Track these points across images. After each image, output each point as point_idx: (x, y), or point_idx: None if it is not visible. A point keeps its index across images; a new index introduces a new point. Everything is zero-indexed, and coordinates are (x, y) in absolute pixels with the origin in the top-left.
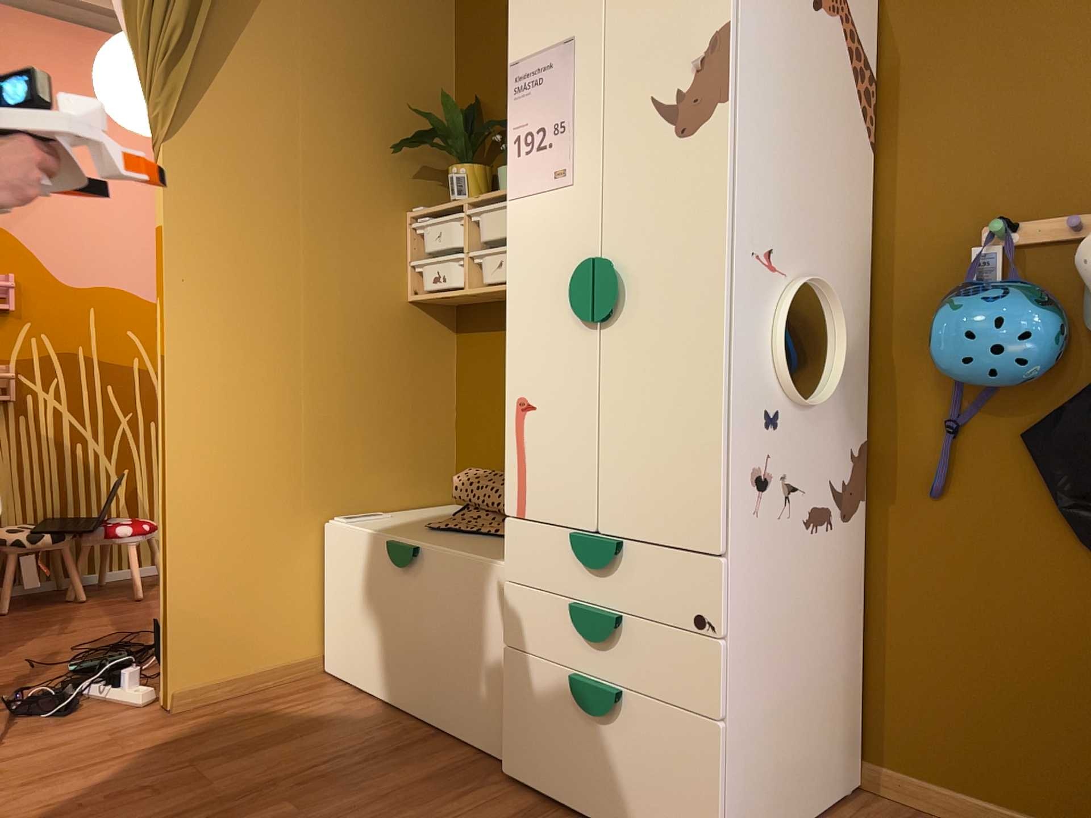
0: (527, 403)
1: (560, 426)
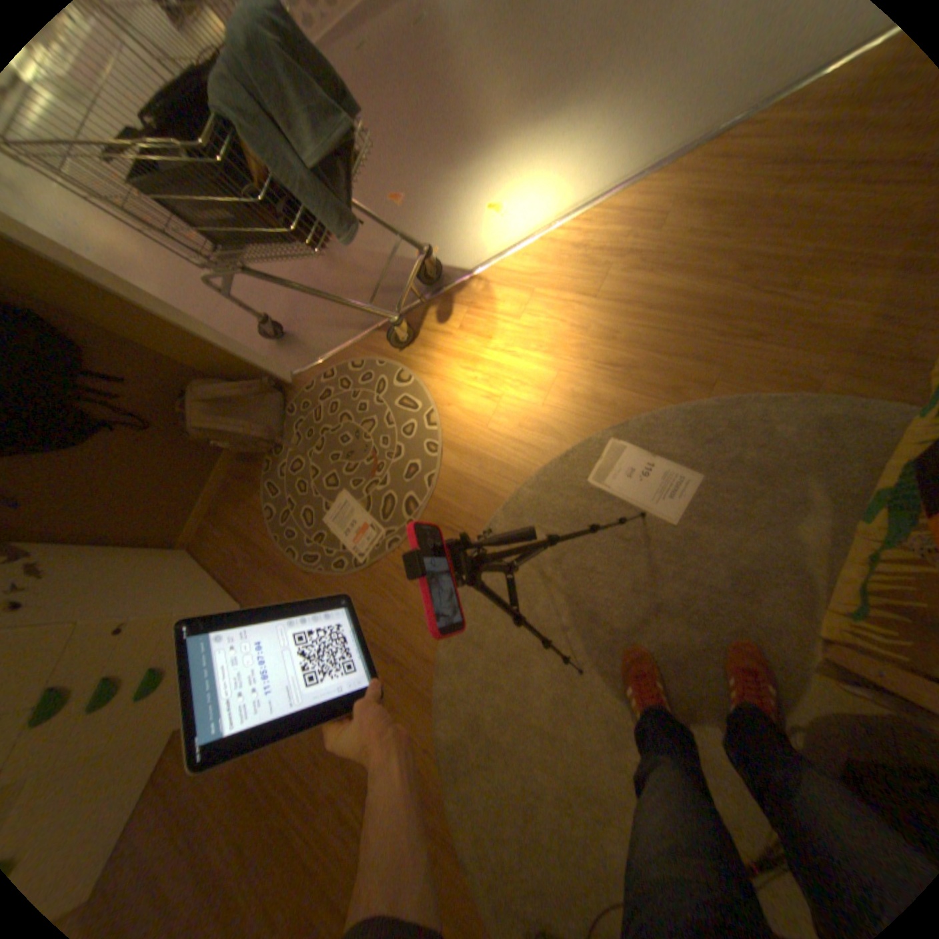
0: None
1: None
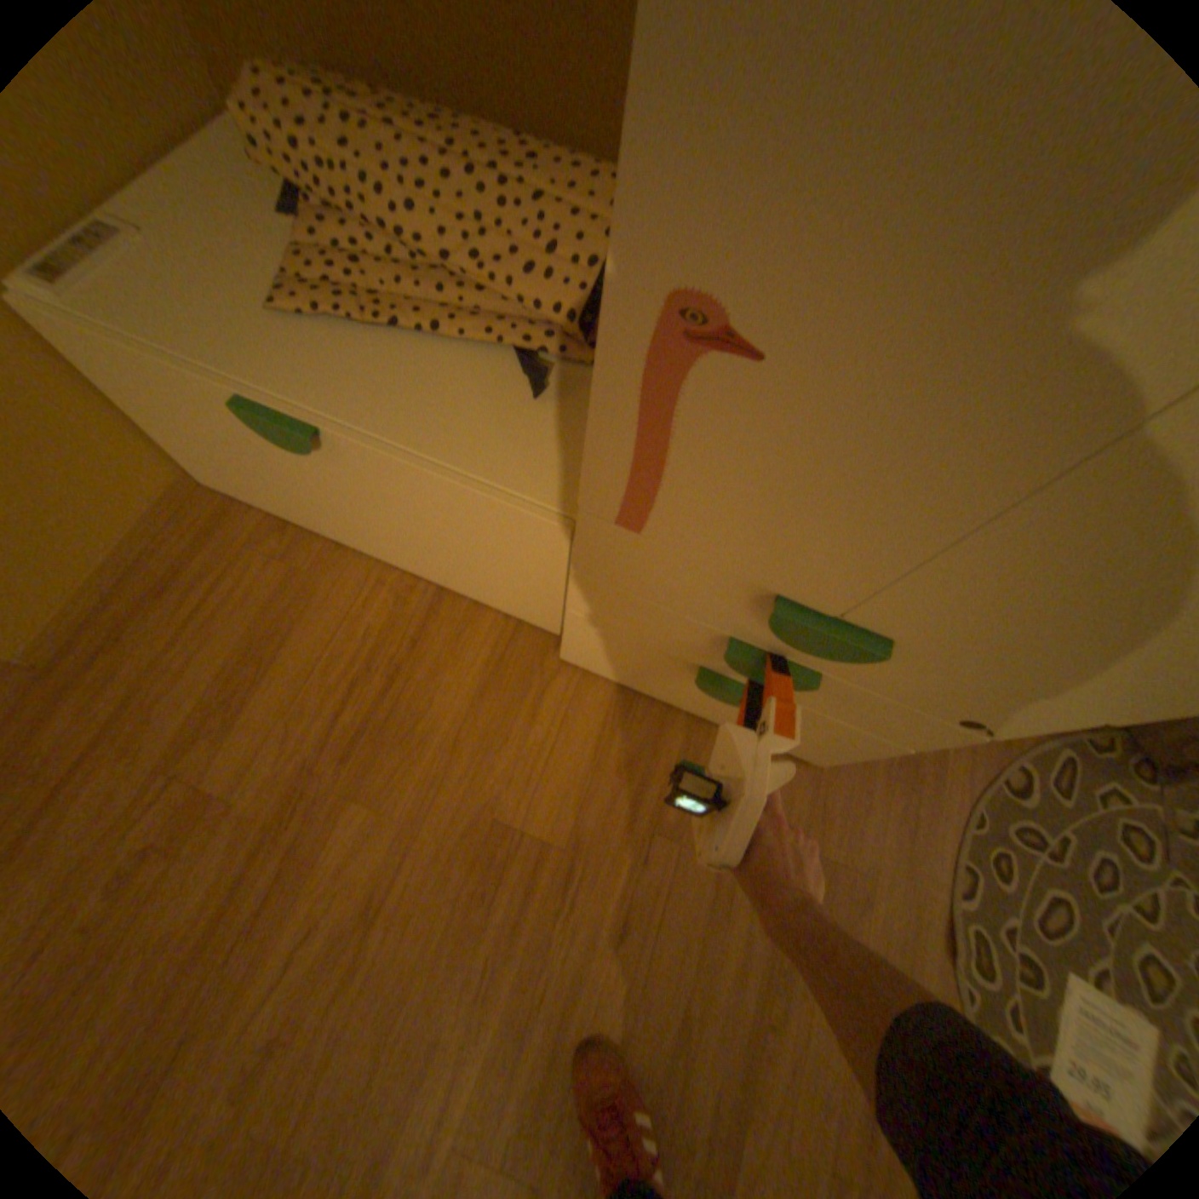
0: (733, 327)
1: (851, 446)
